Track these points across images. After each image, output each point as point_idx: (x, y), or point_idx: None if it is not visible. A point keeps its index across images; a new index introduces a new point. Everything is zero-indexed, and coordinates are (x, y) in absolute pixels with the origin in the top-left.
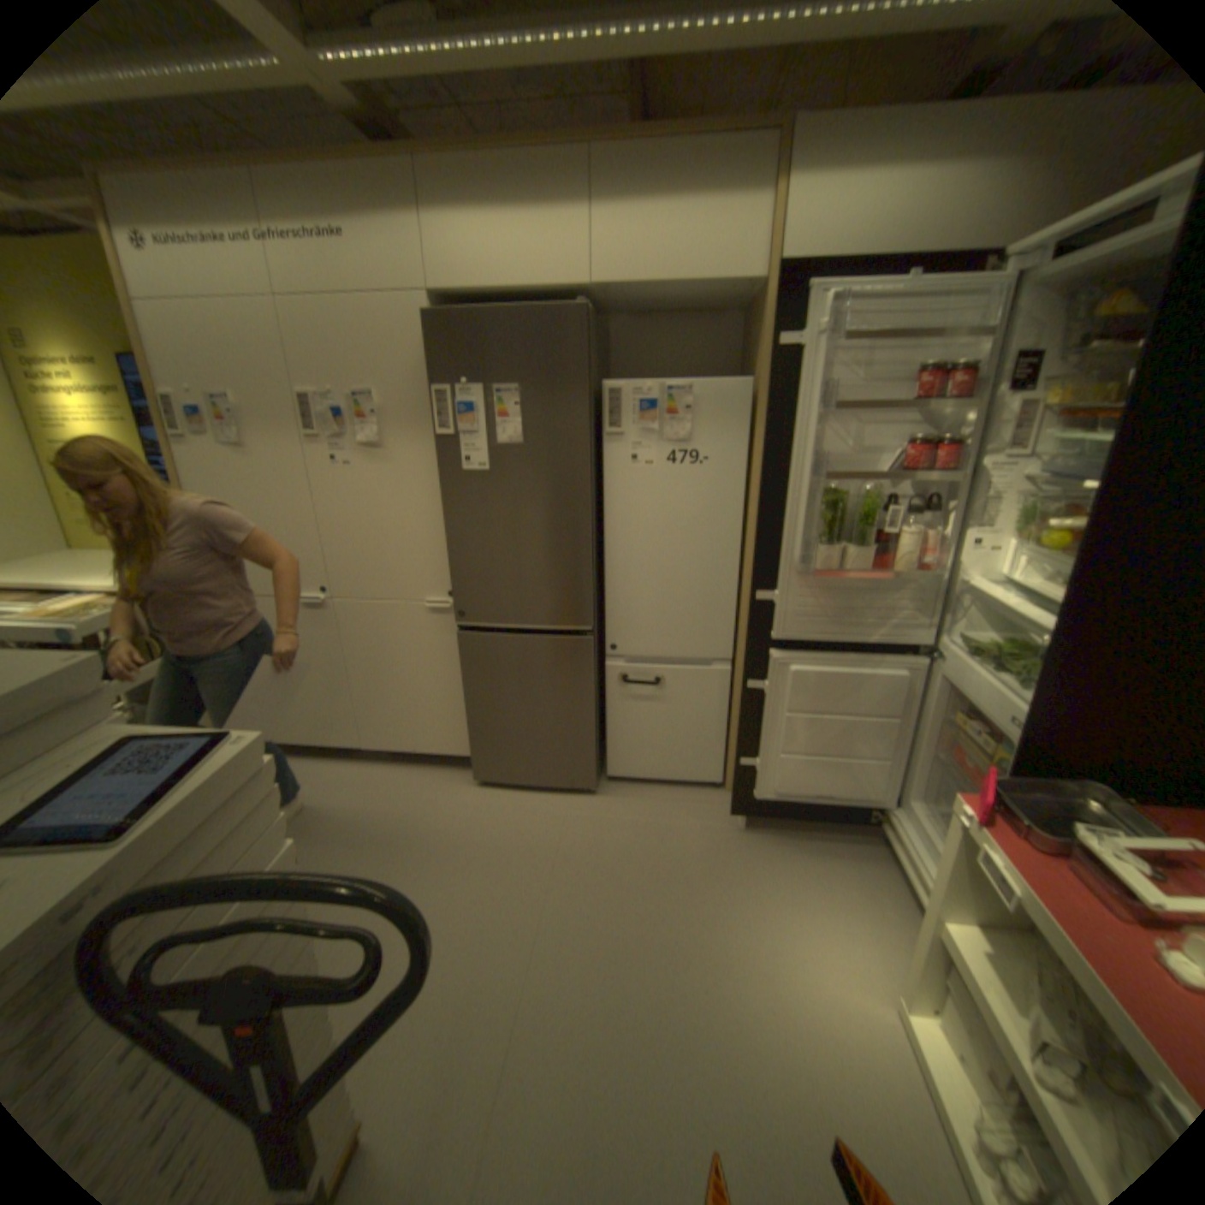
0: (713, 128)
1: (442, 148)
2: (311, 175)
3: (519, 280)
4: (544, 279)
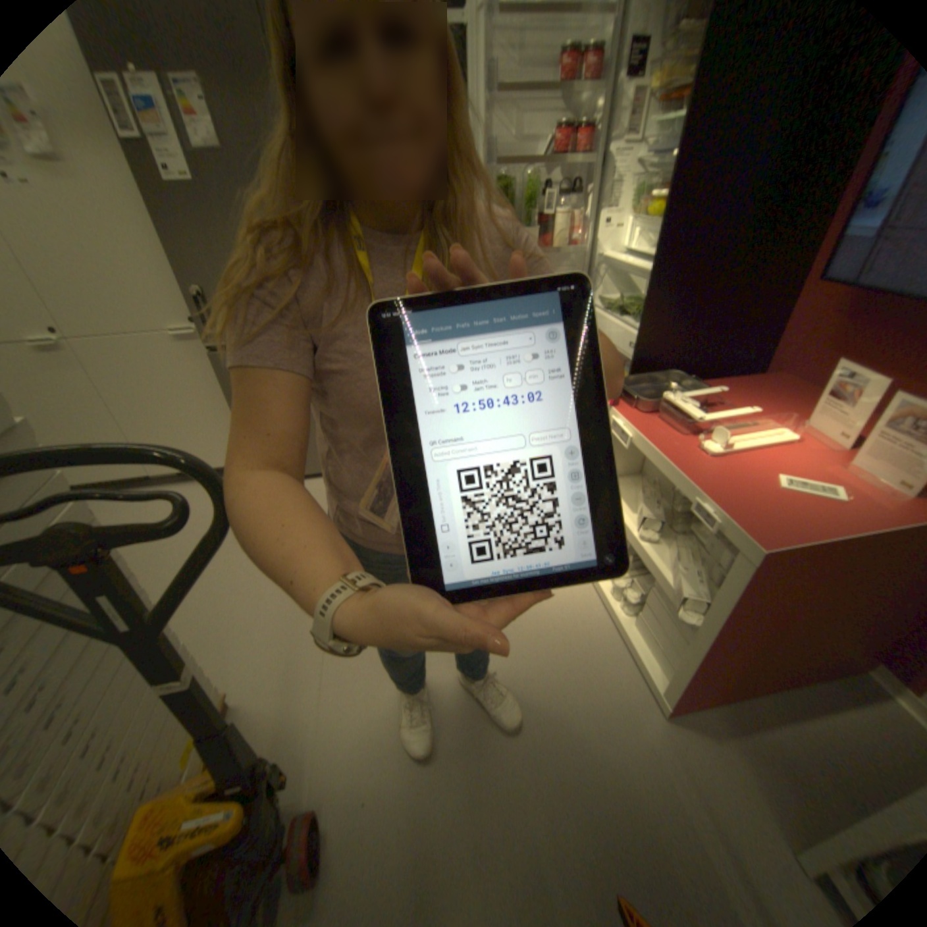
0: None
1: None
2: None
3: None
4: None
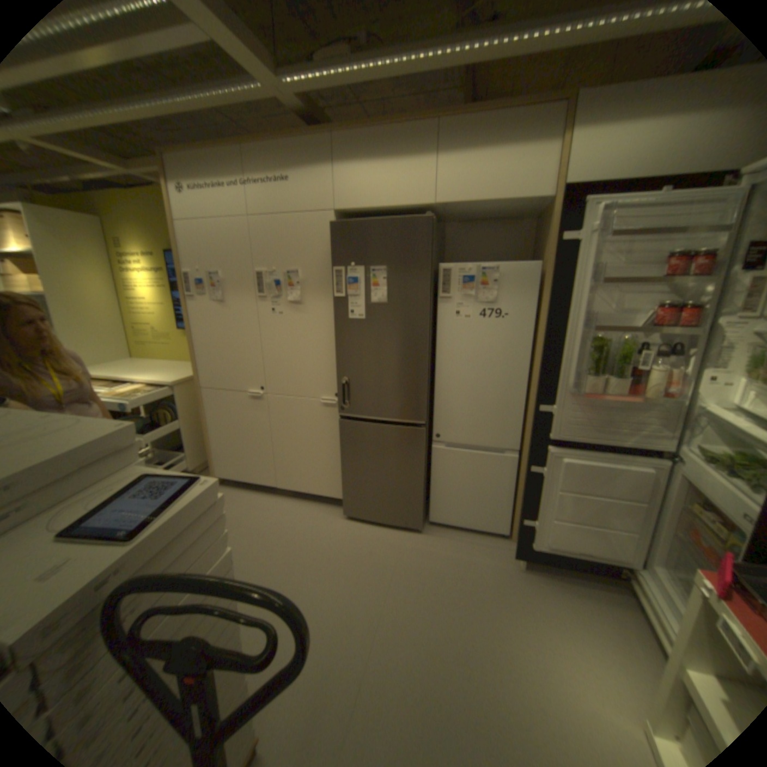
0: (521, 103)
1: (348, 126)
2: (272, 146)
3: (390, 202)
4: (405, 201)
